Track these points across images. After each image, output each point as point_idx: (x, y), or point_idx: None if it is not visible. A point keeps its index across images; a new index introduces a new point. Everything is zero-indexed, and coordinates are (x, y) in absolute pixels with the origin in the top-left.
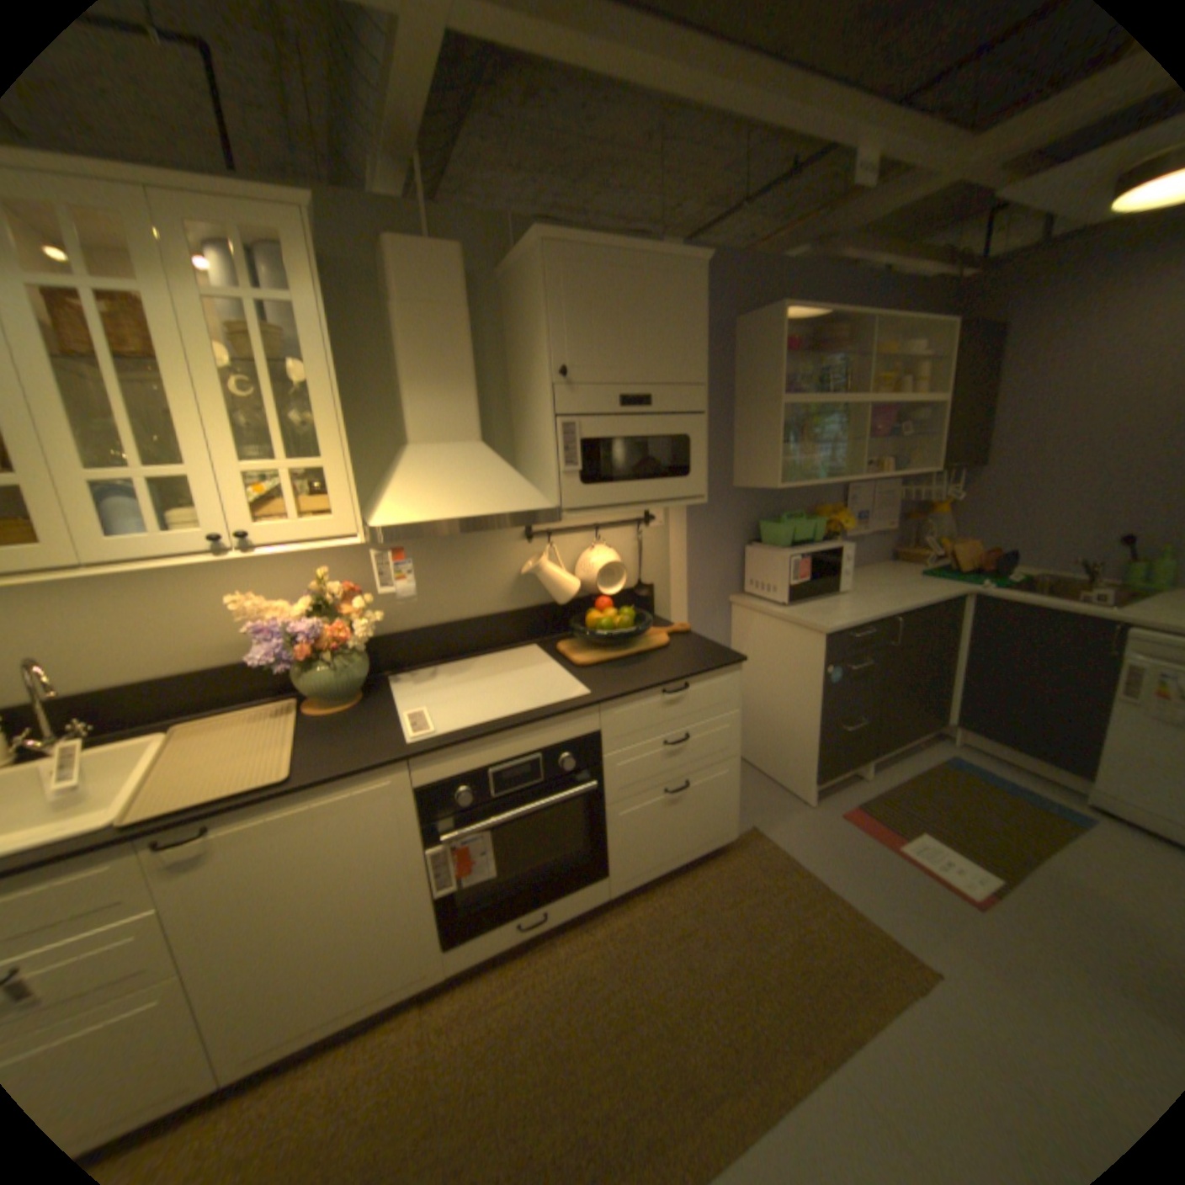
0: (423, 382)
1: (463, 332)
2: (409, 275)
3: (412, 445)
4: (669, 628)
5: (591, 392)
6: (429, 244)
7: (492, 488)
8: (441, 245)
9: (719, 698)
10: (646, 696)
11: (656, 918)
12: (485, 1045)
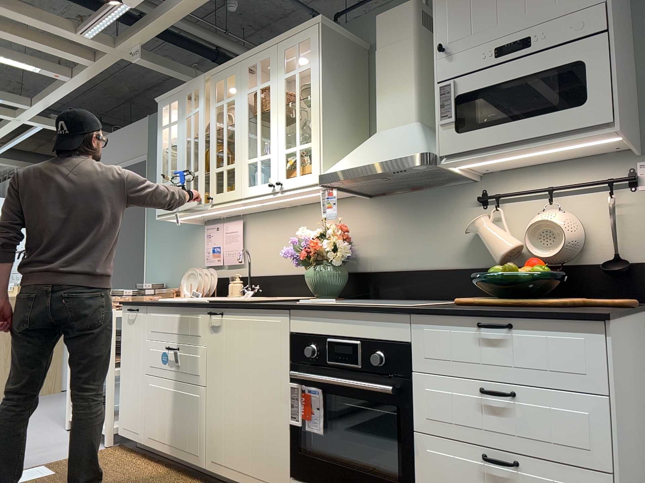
0: (384, 92)
1: (409, 53)
2: (383, 34)
3: (375, 133)
4: (621, 306)
5: (465, 56)
6: (395, 11)
7: (394, 147)
8: (401, 8)
9: (566, 362)
10: (458, 322)
11: None
12: None
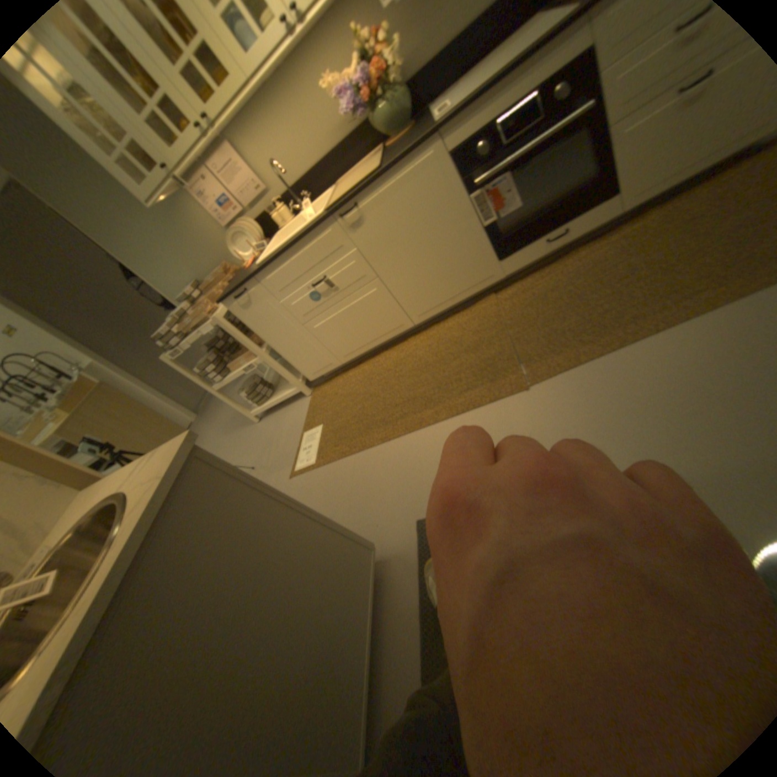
0: None
1: None
2: None
3: None
4: None
5: None
6: None
7: None
8: None
9: None
10: None
11: (671, 213)
12: (533, 298)
